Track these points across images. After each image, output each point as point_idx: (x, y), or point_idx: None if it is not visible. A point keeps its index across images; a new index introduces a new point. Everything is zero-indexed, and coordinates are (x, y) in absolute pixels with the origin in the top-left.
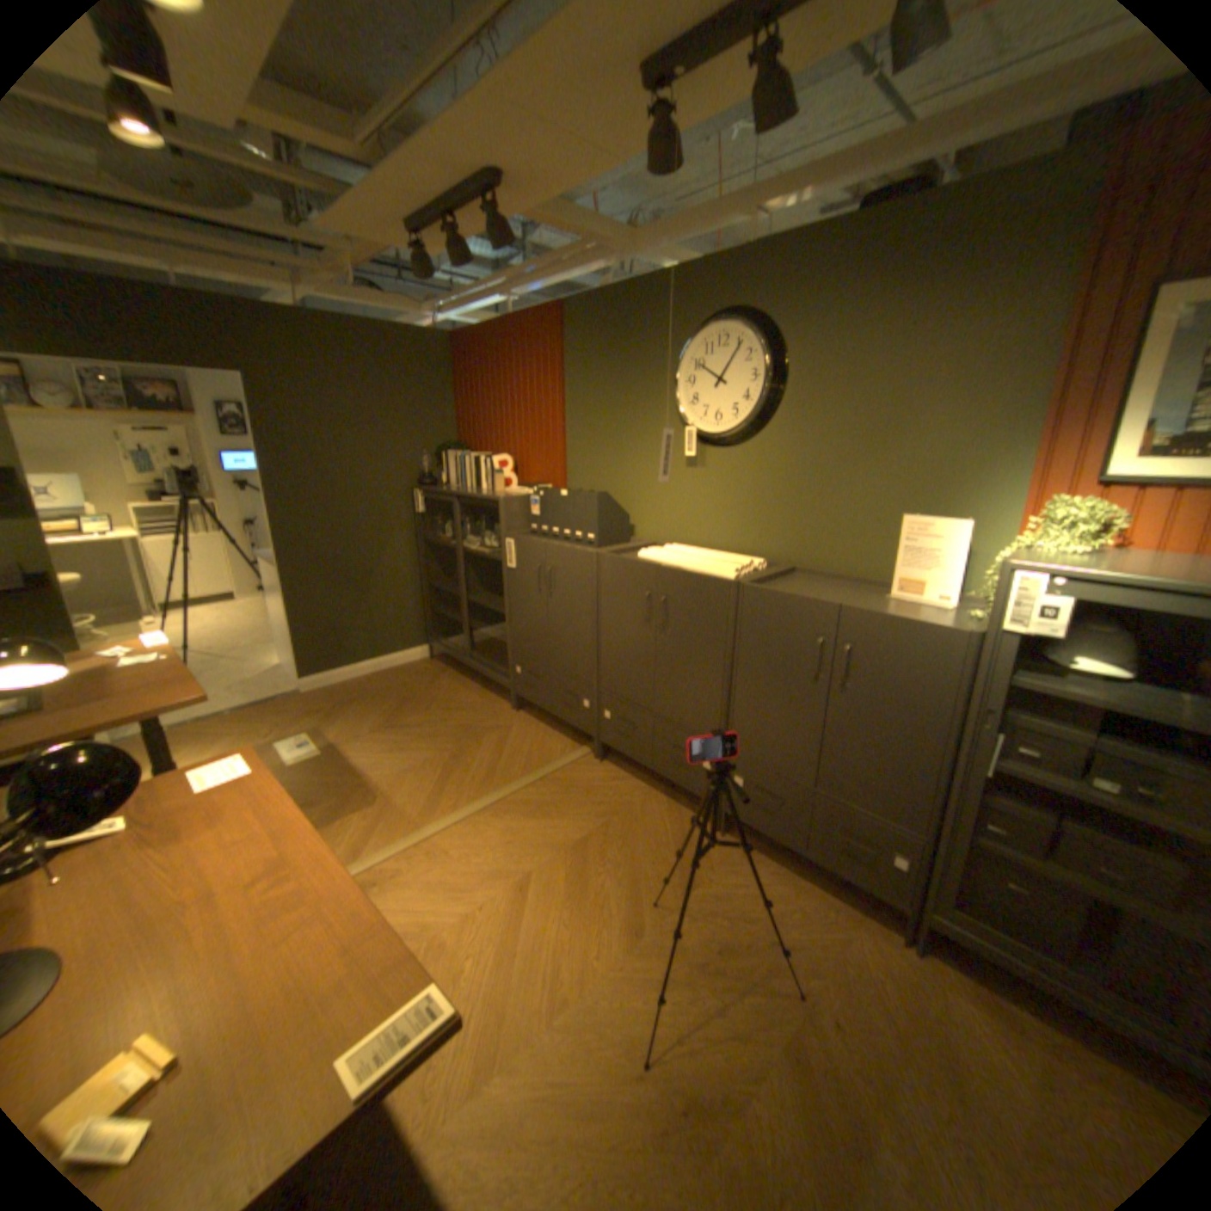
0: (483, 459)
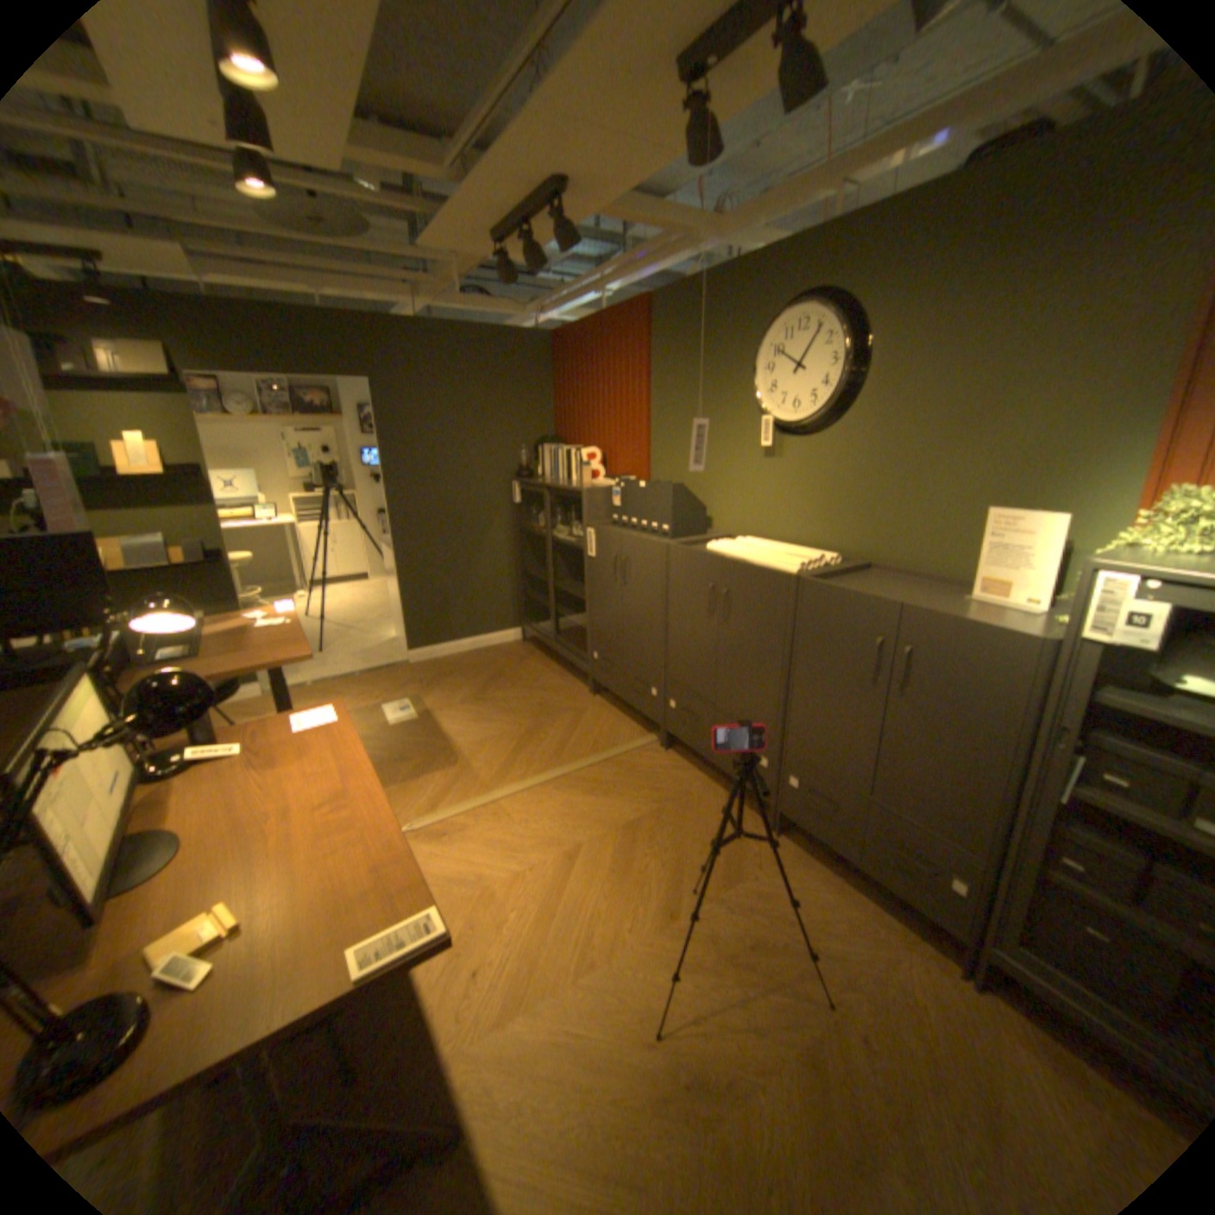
0: (573, 453)
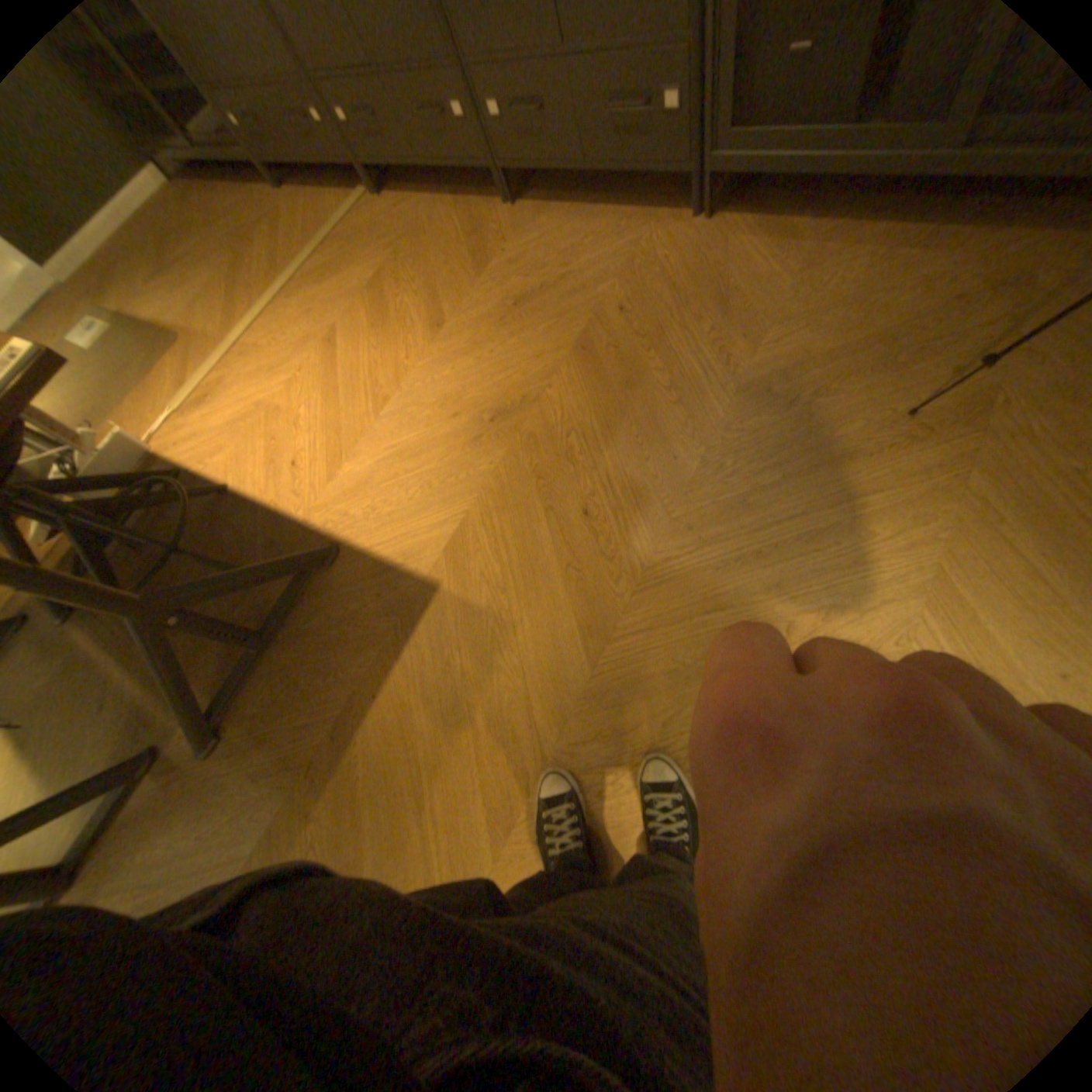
0: None
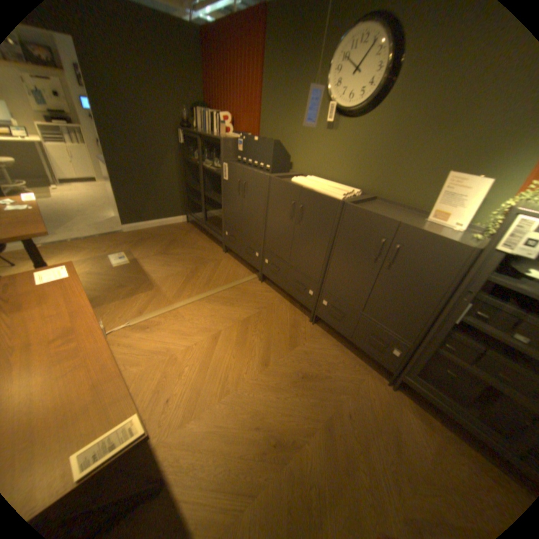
0: (214, 113)
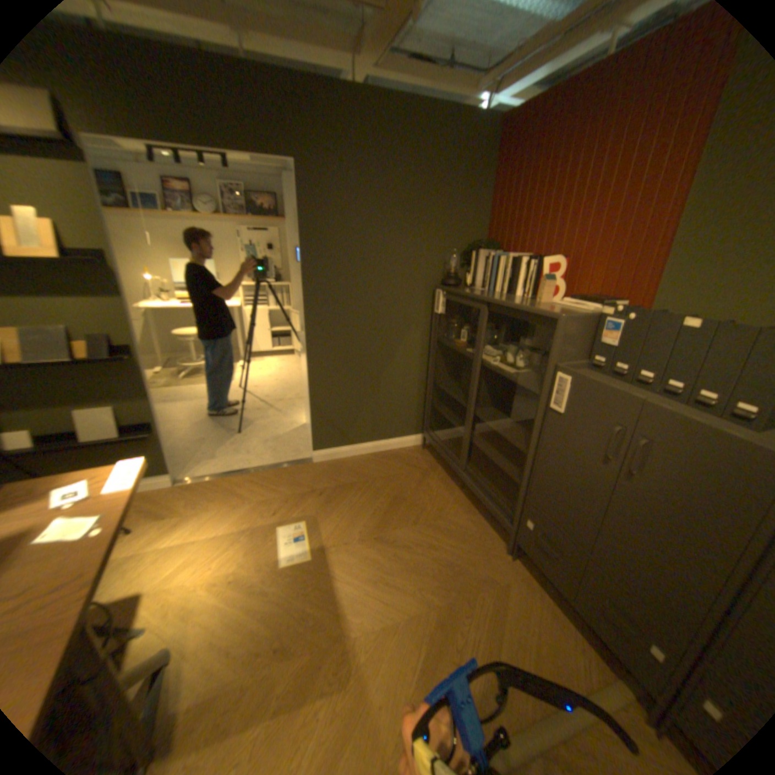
0: (524, 261)
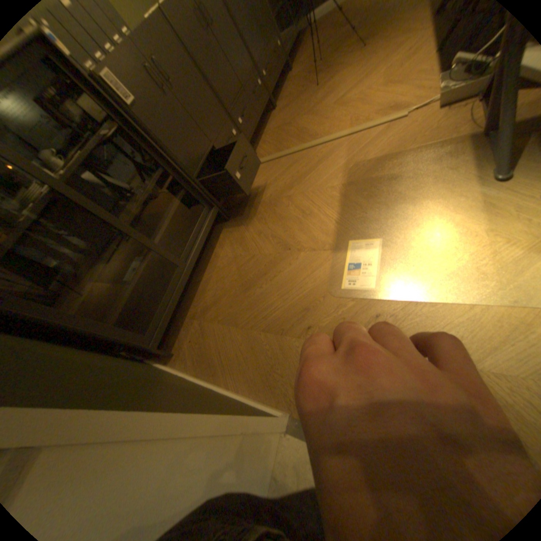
0: None
